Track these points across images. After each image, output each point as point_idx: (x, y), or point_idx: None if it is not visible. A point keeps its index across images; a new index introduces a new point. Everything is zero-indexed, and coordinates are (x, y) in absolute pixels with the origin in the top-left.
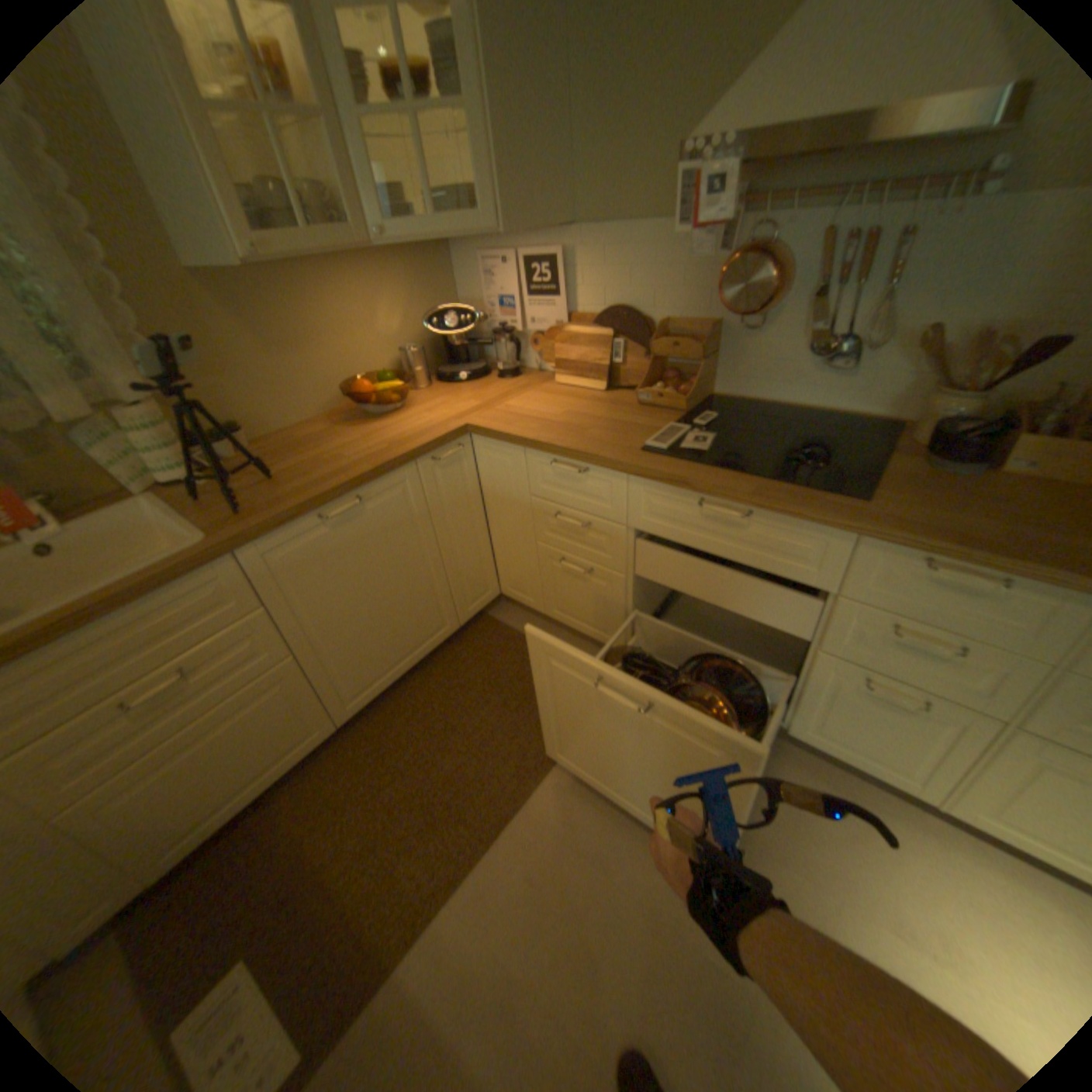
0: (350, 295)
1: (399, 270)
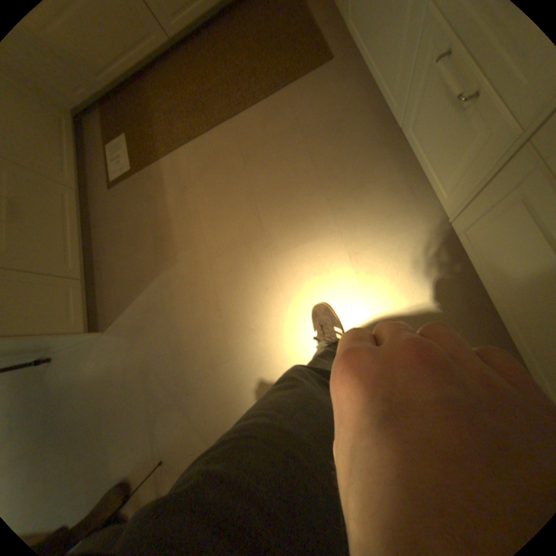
0: None
1: None
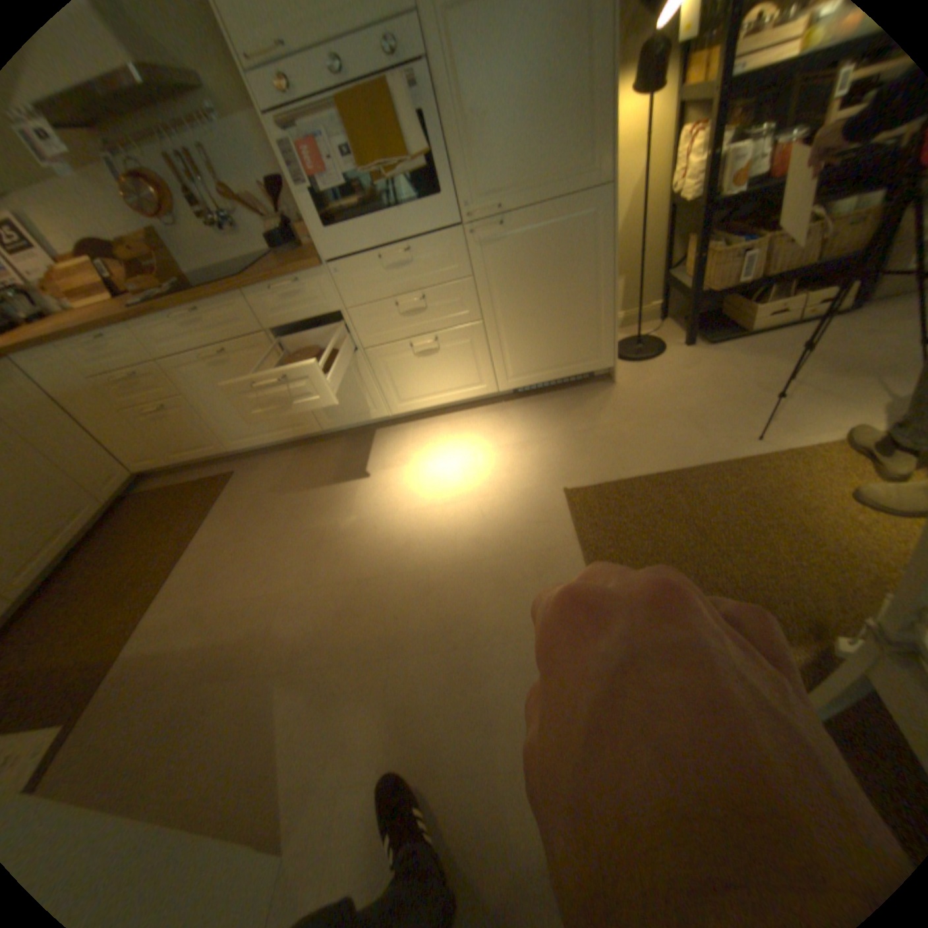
0: None
1: None
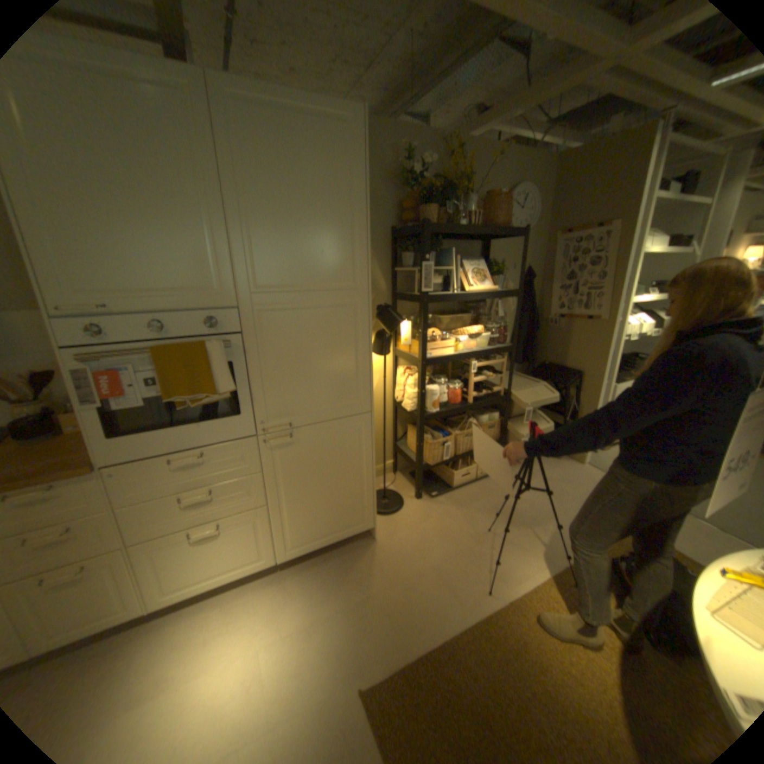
0: None
1: None
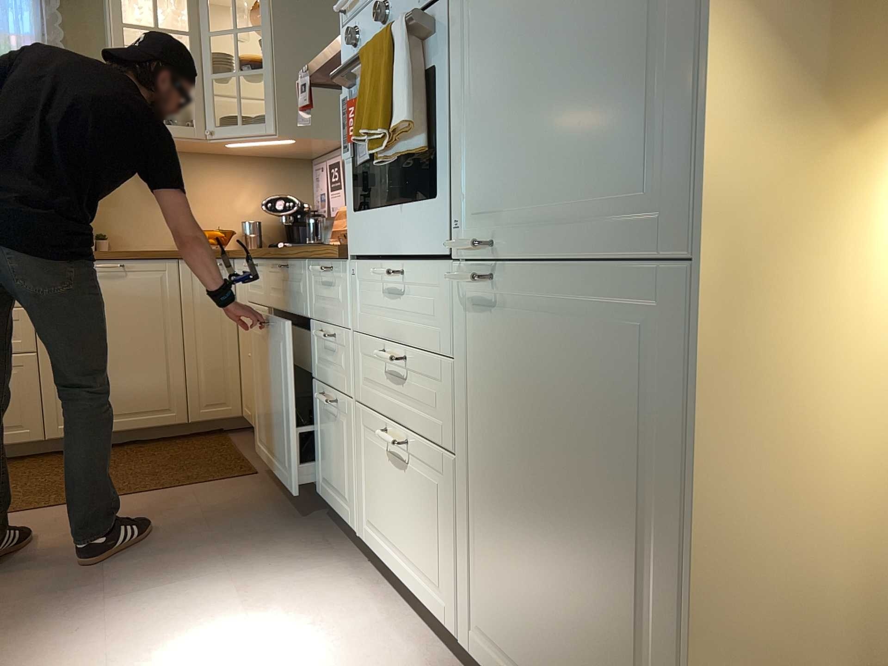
0: (219, 181)
1: (264, 174)
